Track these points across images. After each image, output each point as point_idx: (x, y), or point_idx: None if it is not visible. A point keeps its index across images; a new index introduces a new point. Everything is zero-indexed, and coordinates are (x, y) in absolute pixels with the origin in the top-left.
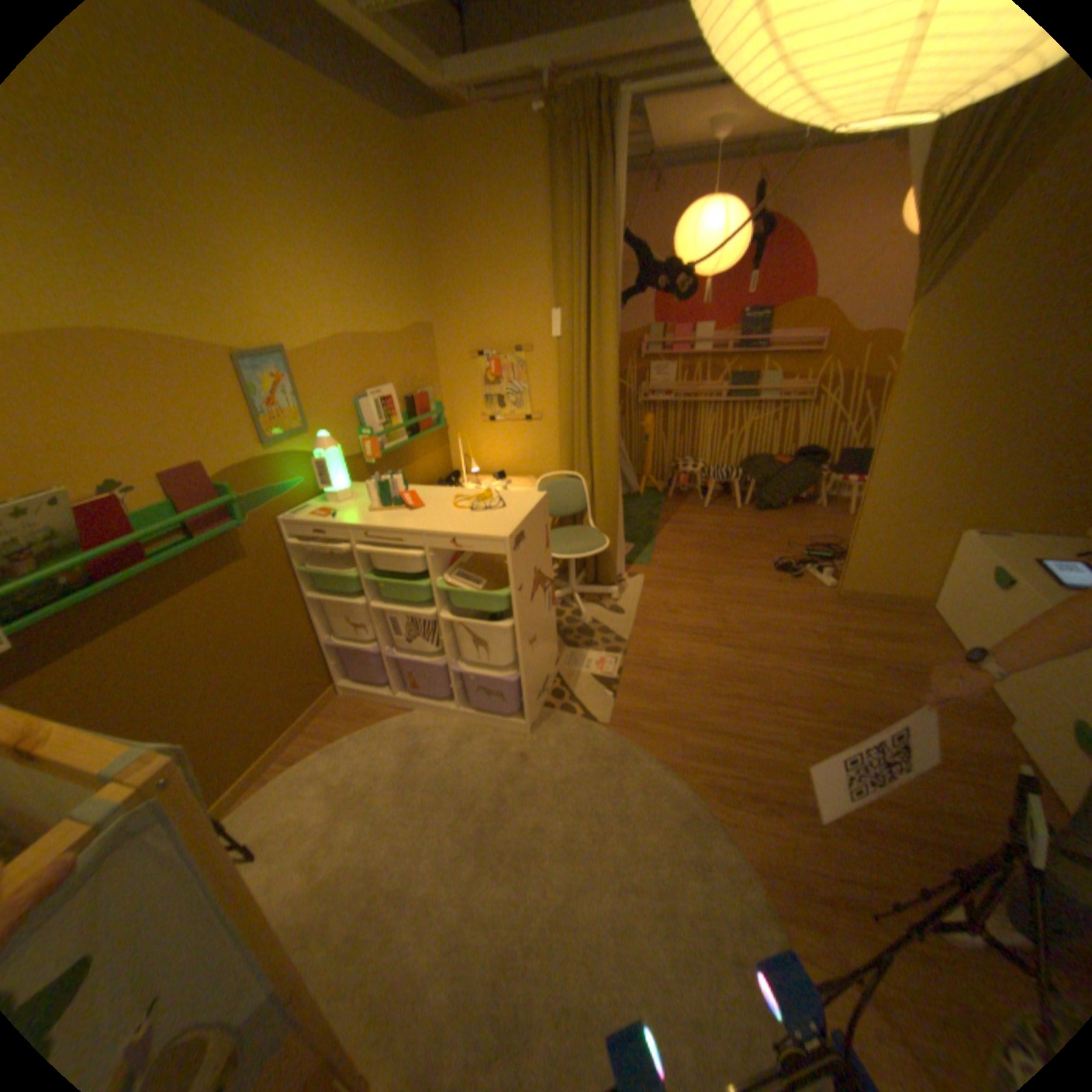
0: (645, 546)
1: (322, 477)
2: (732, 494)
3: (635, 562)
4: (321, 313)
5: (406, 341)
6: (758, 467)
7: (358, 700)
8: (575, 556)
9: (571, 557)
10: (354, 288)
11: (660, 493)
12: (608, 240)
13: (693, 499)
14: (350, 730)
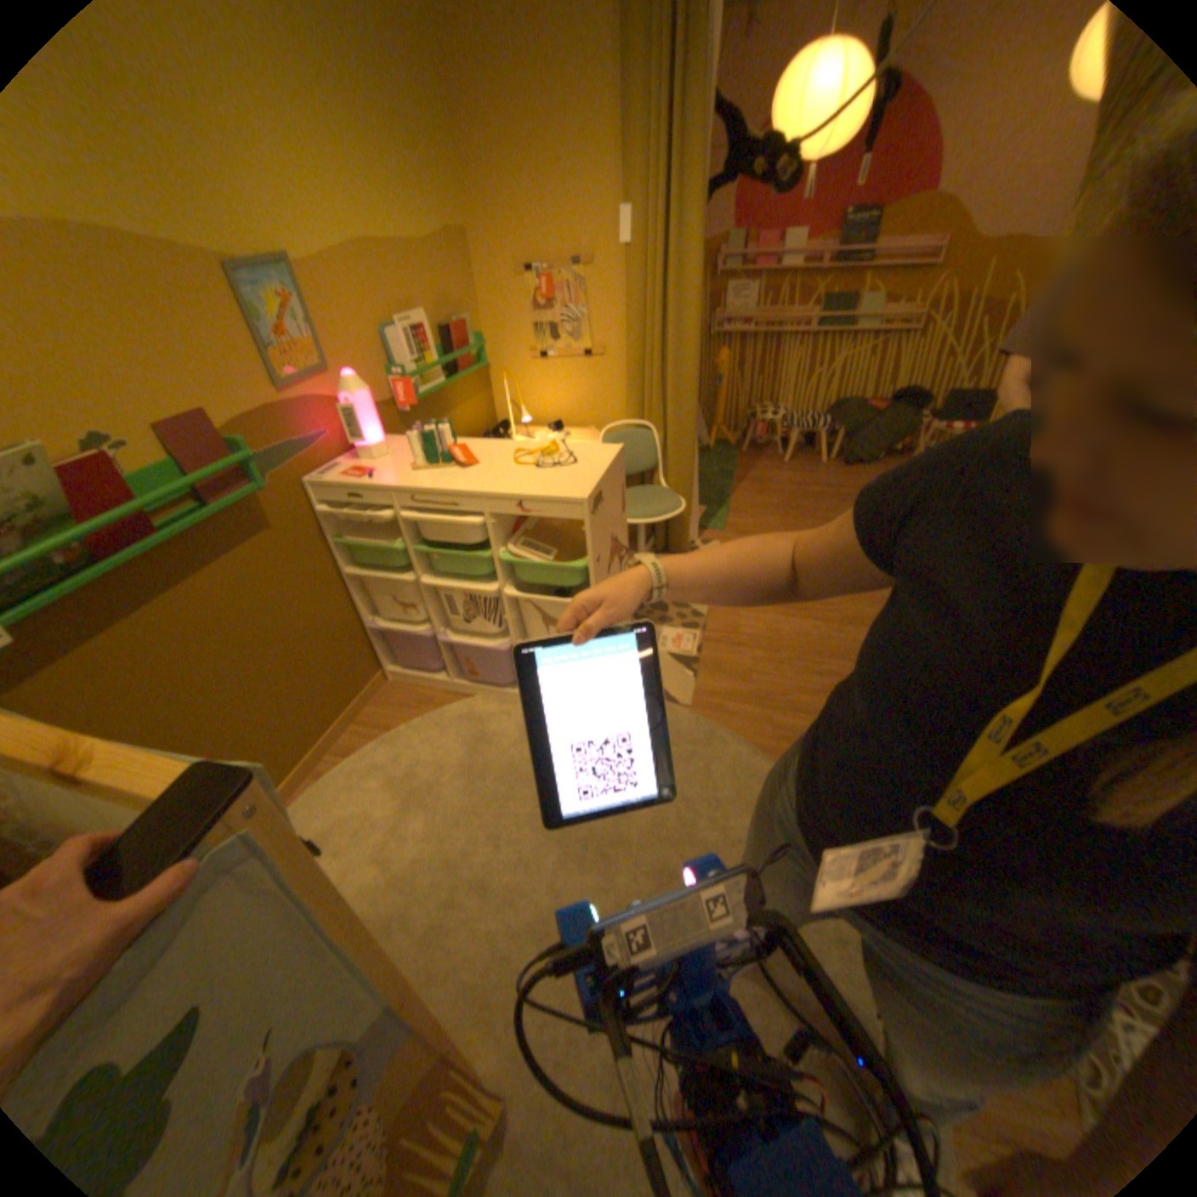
0: (719, 508)
1: (351, 428)
2: (816, 446)
3: (709, 526)
4: (329, 207)
5: (435, 250)
6: (849, 414)
7: (411, 685)
8: (648, 521)
9: (643, 522)
10: (367, 171)
11: (733, 446)
12: (696, 101)
13: (771, 452)
14: (406, 717)
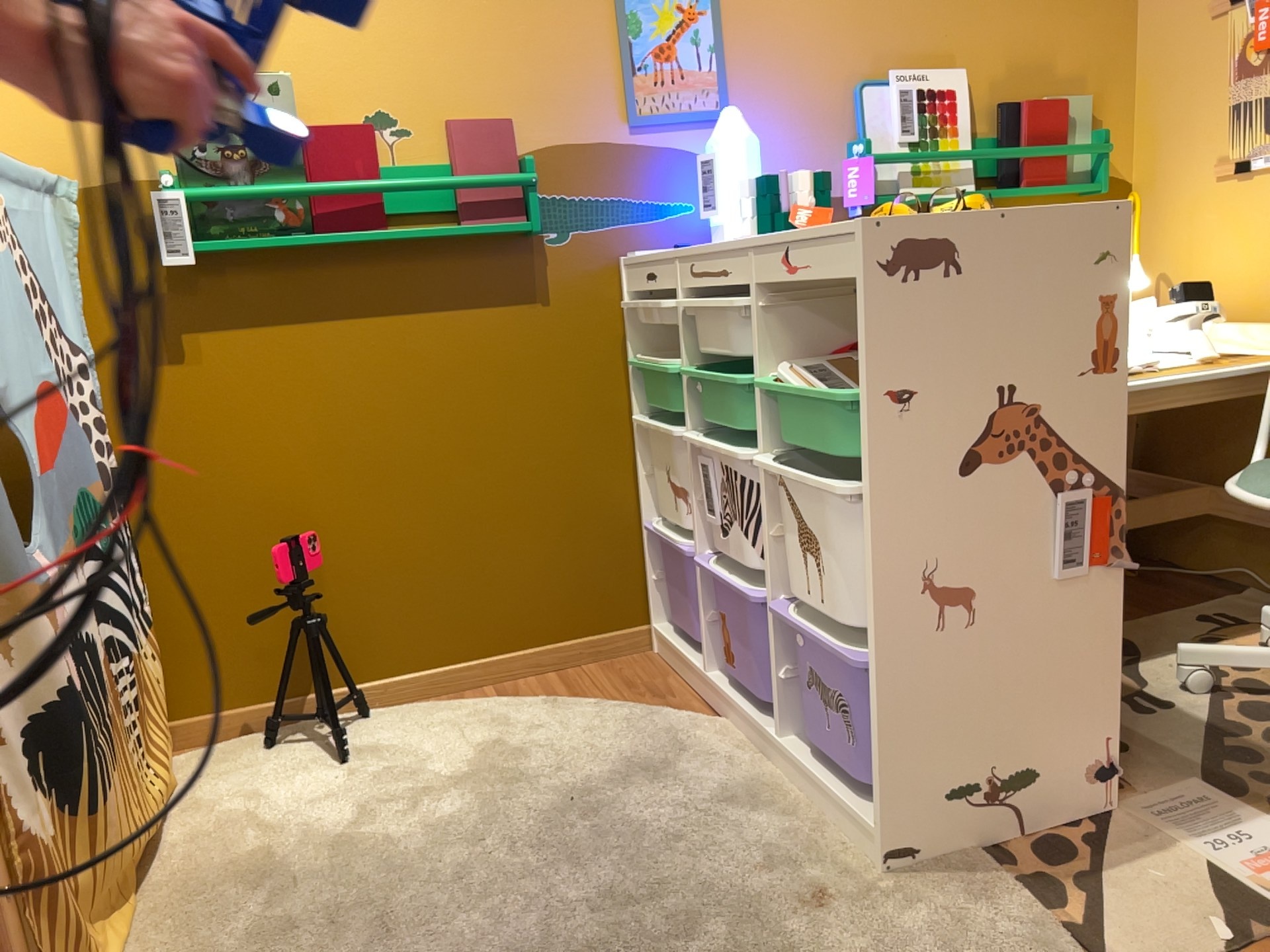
0: None
1: (706, 192)
2: None
3: None
4: None
5: None
6: None
7: (668, 667)
8: None
9: None
10: None
11: None
12: None
13: None
14: (613, 697)
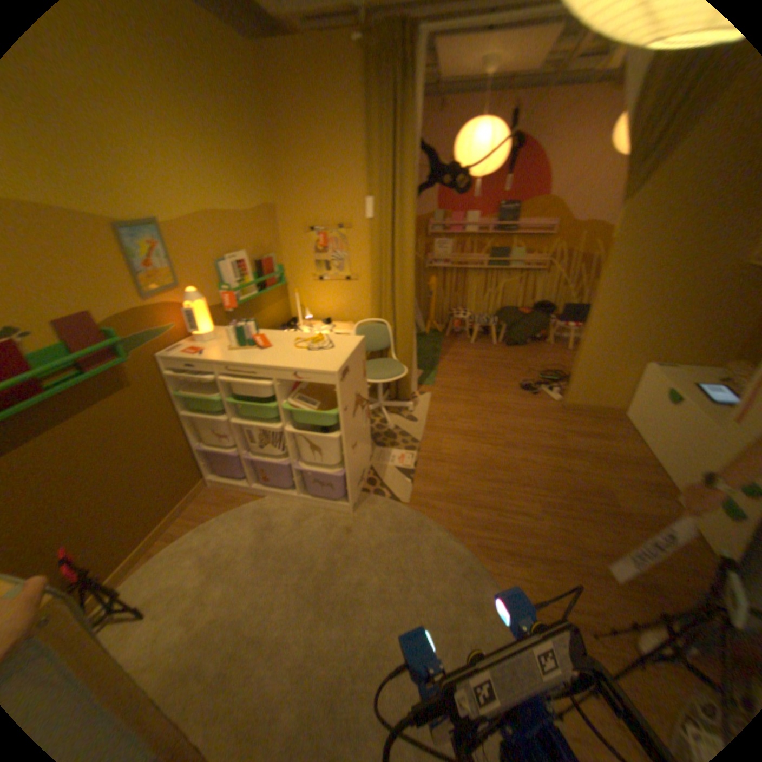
0: (430, 371)
1: (189, 323)
2: (489, 334)
3: (424, 383)
4: (186, 193)
5: (254, 218)
6: (508, 316)
7: (222, 490)
8: (383, 381)
9: (380, 381)
10: (212, 174)
11: (440, 333)
12: (408, 145)
13: (463, 337)
14: (216, 513)
